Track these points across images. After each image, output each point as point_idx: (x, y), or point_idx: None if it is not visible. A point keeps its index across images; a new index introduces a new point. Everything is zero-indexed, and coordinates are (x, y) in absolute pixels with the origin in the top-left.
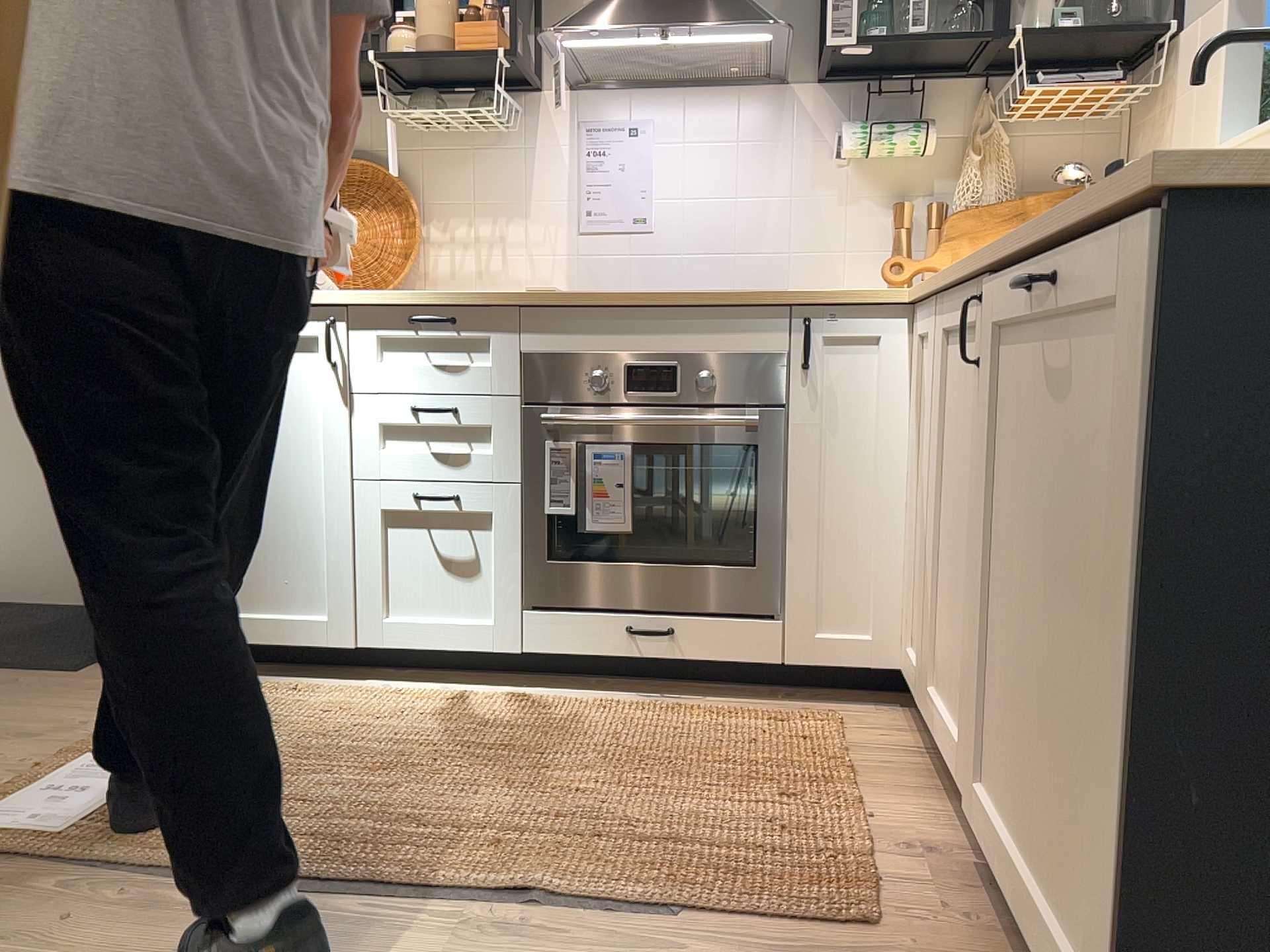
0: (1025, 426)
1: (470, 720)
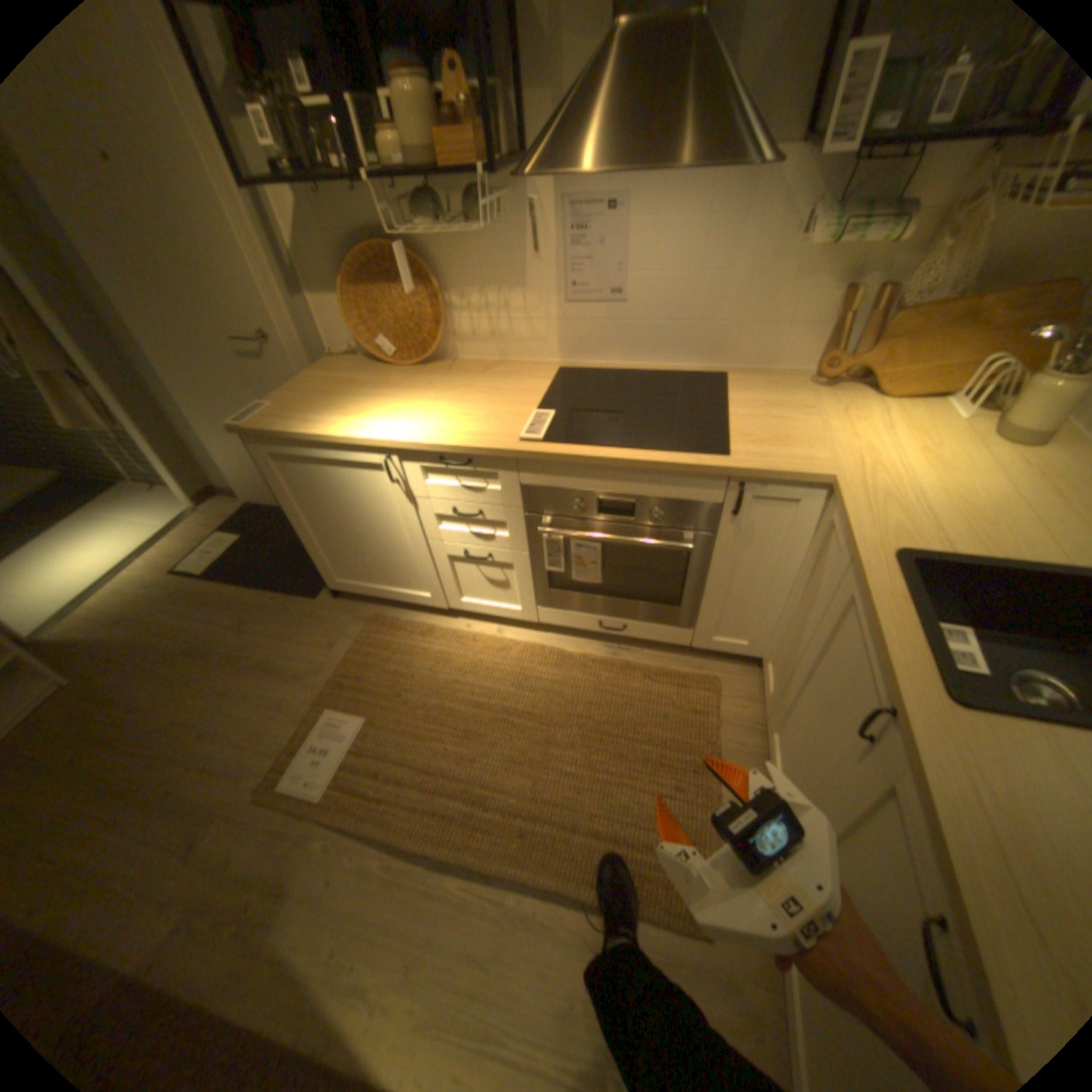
0: (882, 868)
1: (510, 673)
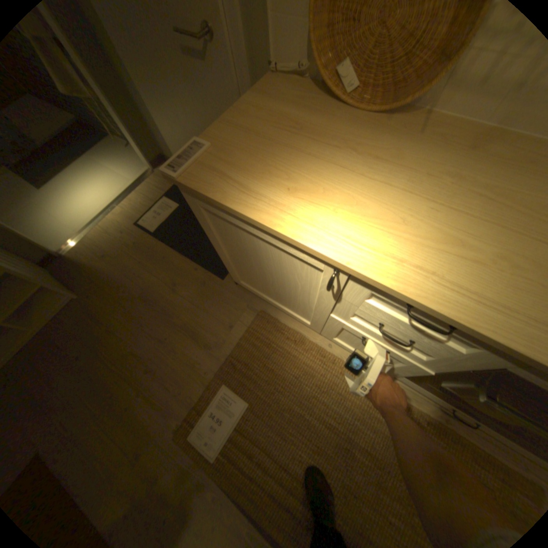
0: None
1: (359, 408)
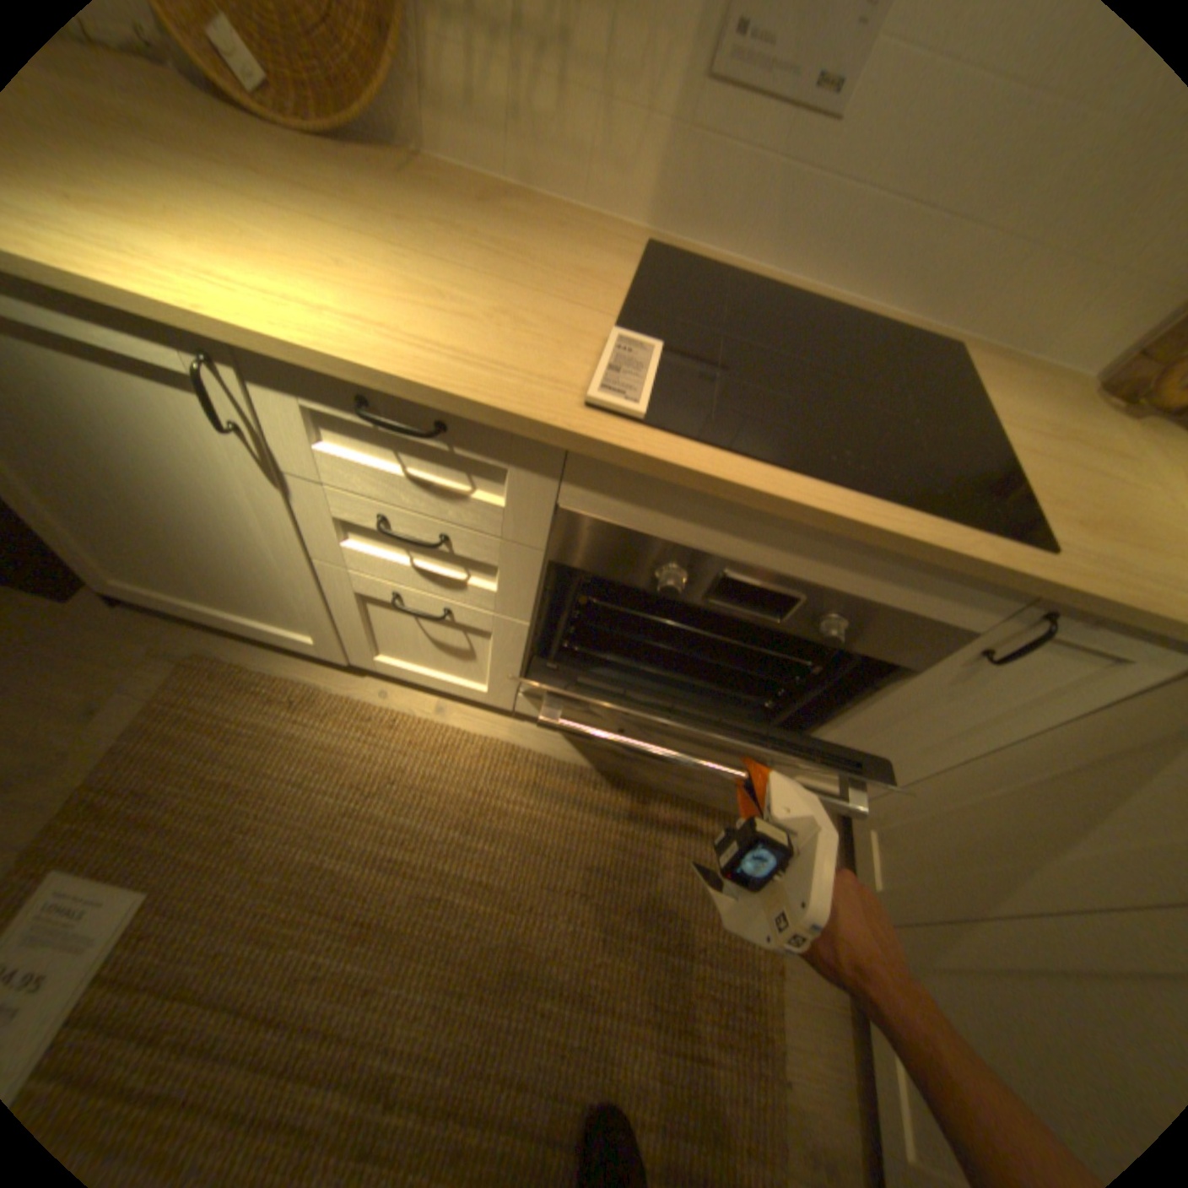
0: None
1: (455, 801)
